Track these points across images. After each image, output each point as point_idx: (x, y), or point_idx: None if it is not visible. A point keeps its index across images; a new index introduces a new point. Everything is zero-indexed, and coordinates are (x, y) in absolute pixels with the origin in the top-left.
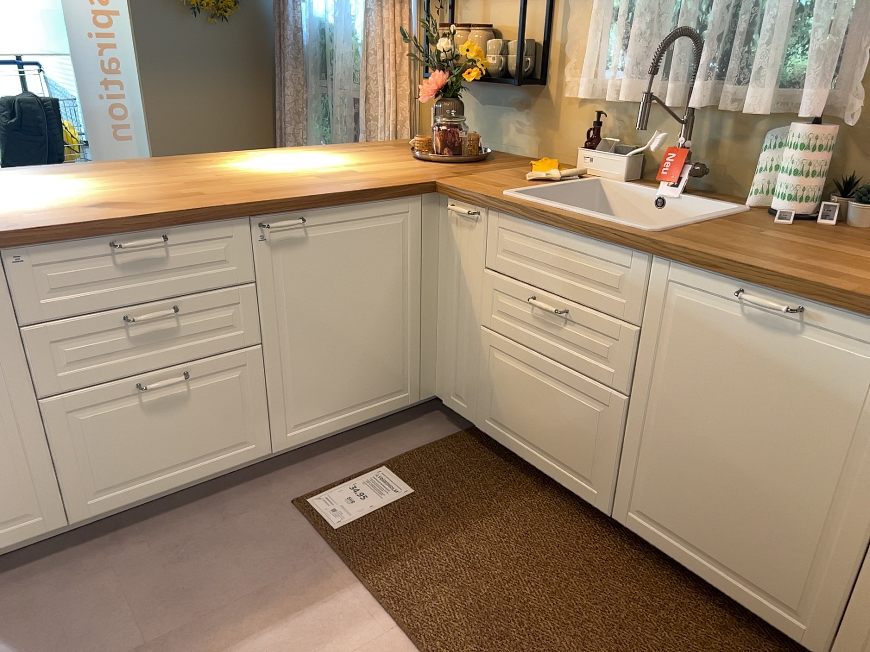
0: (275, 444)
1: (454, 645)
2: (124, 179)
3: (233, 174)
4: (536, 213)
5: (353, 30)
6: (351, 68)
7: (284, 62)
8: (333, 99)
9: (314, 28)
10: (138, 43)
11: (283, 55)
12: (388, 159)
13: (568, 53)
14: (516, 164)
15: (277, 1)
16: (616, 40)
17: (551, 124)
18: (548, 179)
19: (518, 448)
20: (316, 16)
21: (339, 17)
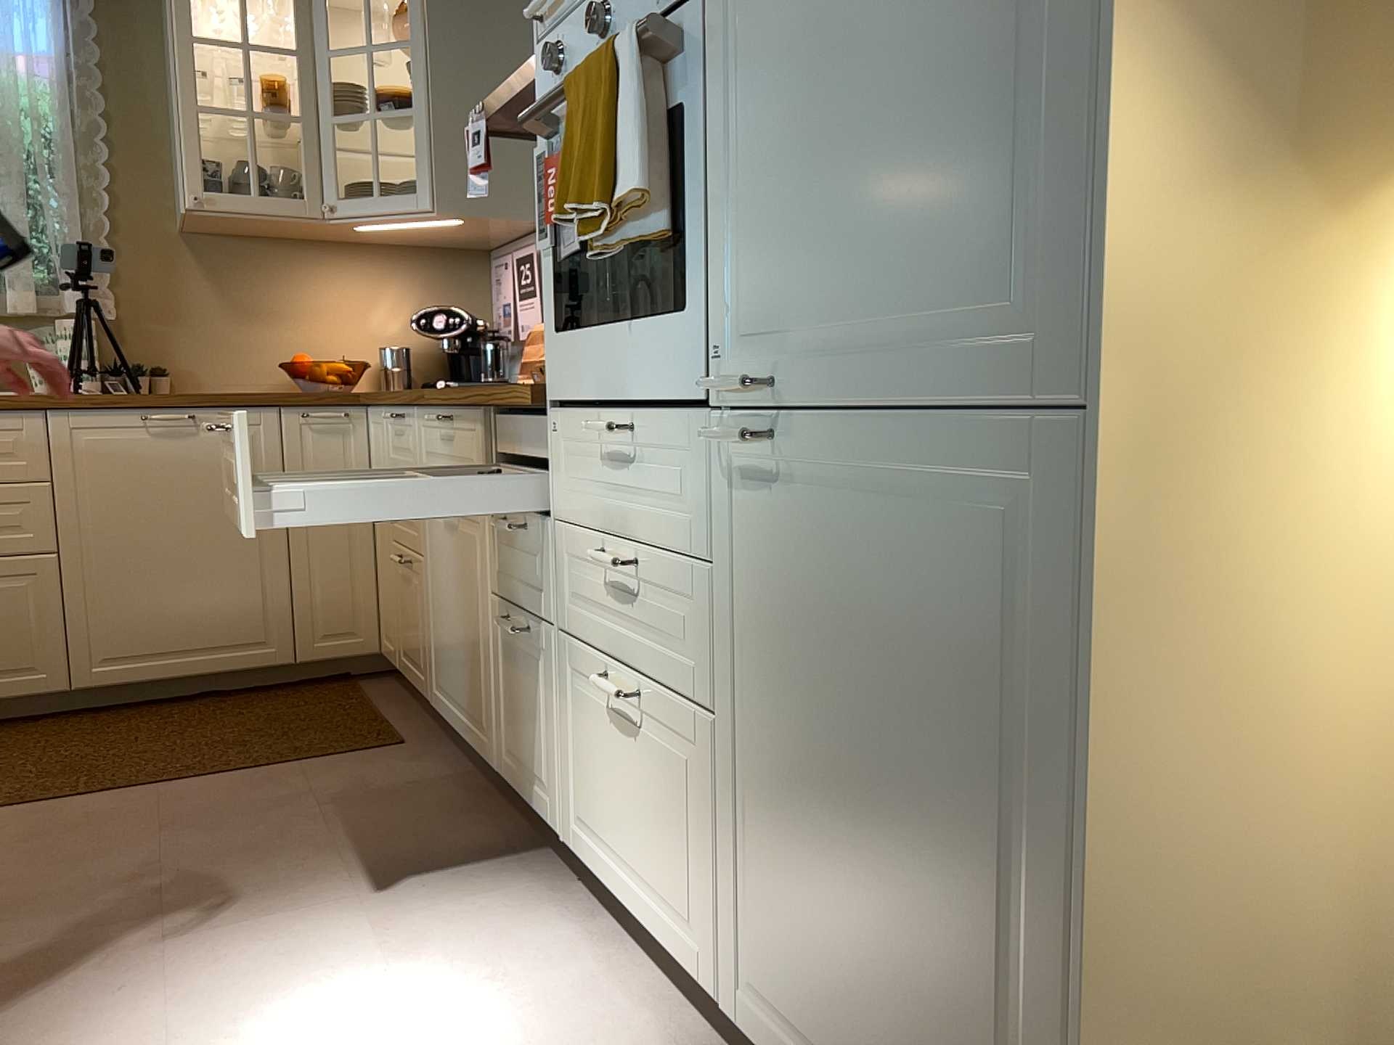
0: None
1: (67, 788)
2: None
3: None
4: None
5: None
6: None
7: None
8: None
9: None
10: None
11: None
12: None
13: None
14: None
15: None
16: None
17: None
18: None
19: None
20: None
21: None
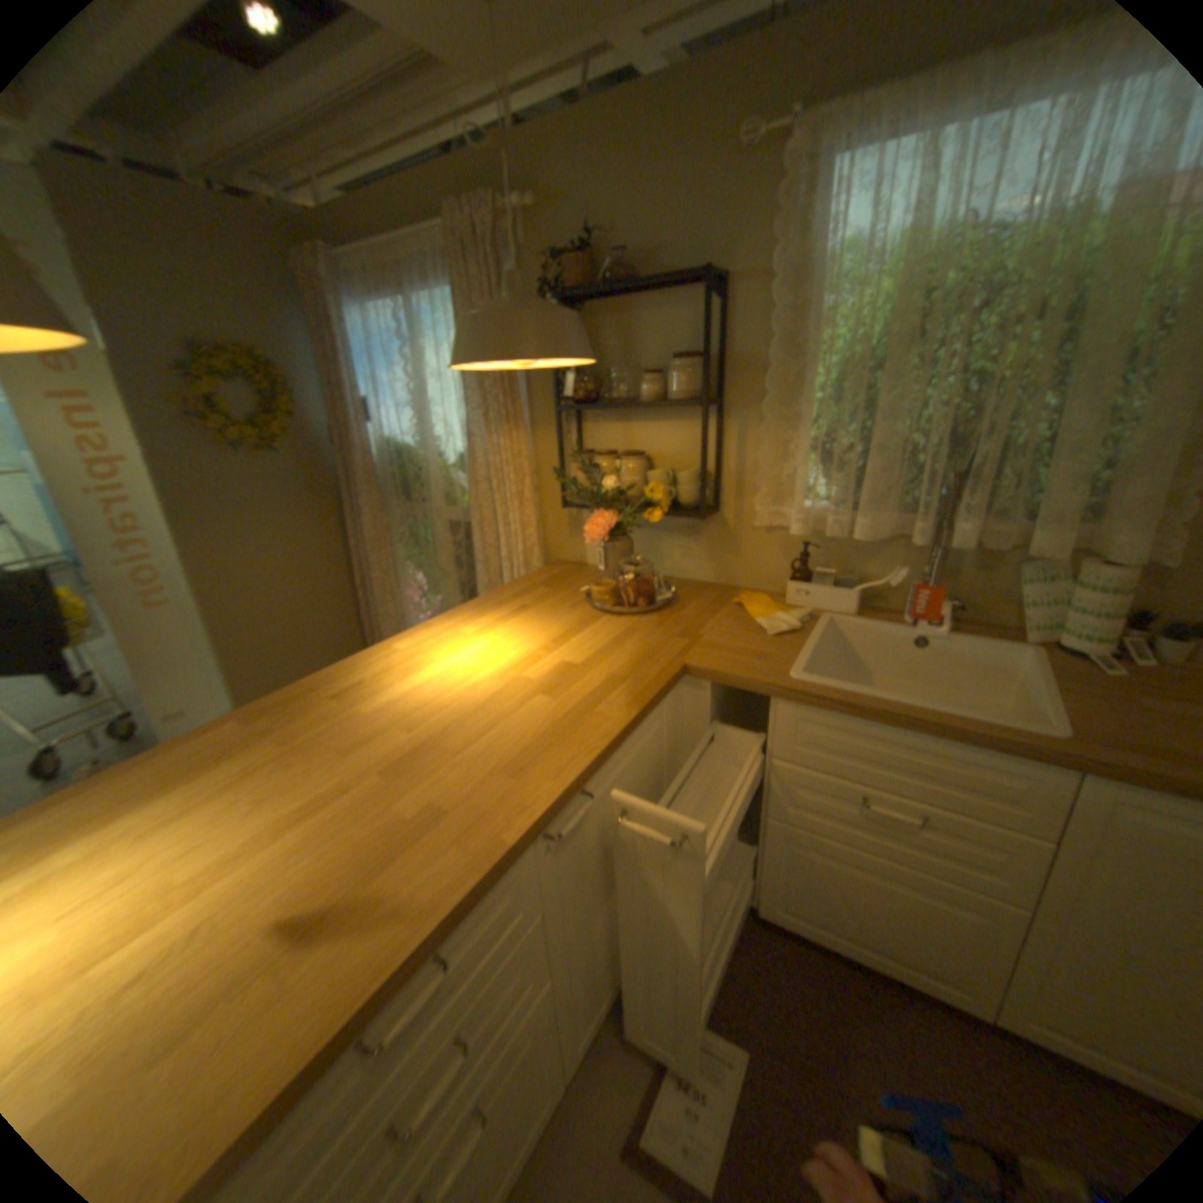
0: (569, 1076)
1: None
2: (265, 794)
3: (424, 718)
4: (875, 713)
5: (439, 451)
6: (442, 491)
7: (348, 486)
8: (428, 526)
9: (386, 450)
10: (156, 493)
11: (347, 479)
12: (575, 622)
13: (758, 481)
14: (710, 598)
15: (323, 419)
16: (838, 472)
17: (730, 549)
18: (788, 628)
19: (834, 945)
20: (385, 436)
21: (421, 438)
